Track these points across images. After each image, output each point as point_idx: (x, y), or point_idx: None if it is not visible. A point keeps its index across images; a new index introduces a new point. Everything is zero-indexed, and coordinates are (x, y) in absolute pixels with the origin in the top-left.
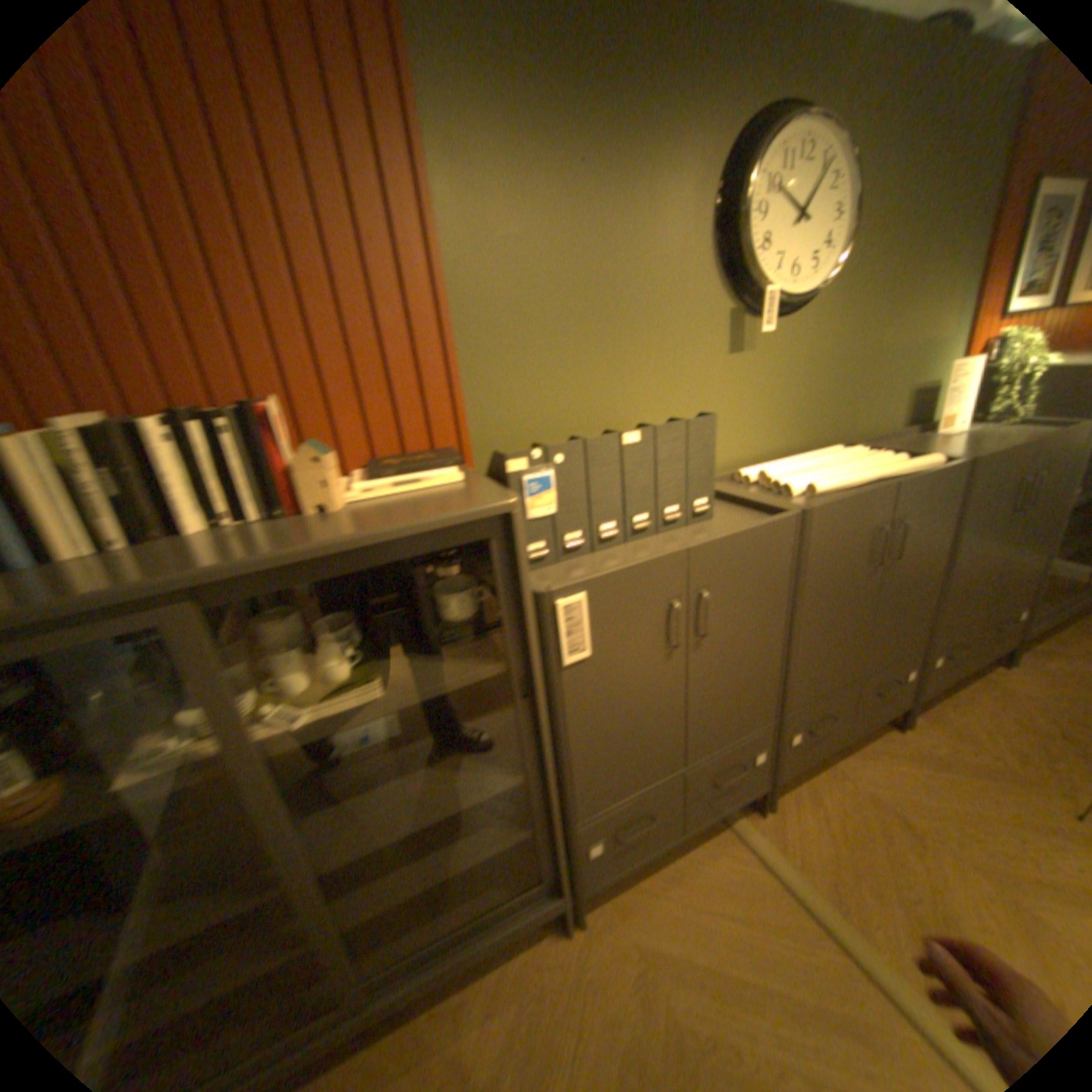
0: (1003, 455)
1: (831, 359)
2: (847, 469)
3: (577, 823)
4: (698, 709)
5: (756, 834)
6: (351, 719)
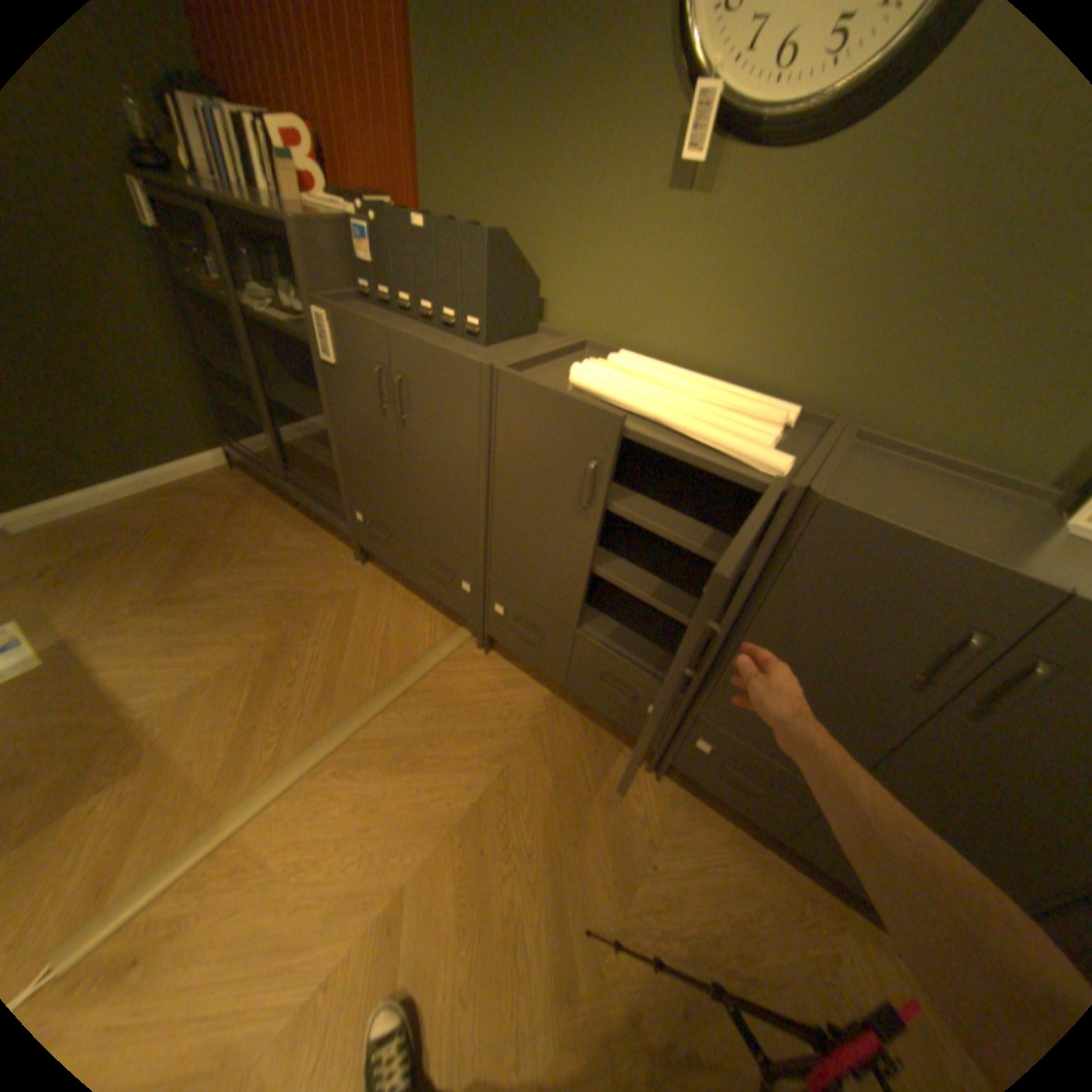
0: (896, 534)
1: (870, 256)
2: (657, 394)
3: (349, 484)
4: (411, 482)
5: (459, 640)
6: (268, 321)
